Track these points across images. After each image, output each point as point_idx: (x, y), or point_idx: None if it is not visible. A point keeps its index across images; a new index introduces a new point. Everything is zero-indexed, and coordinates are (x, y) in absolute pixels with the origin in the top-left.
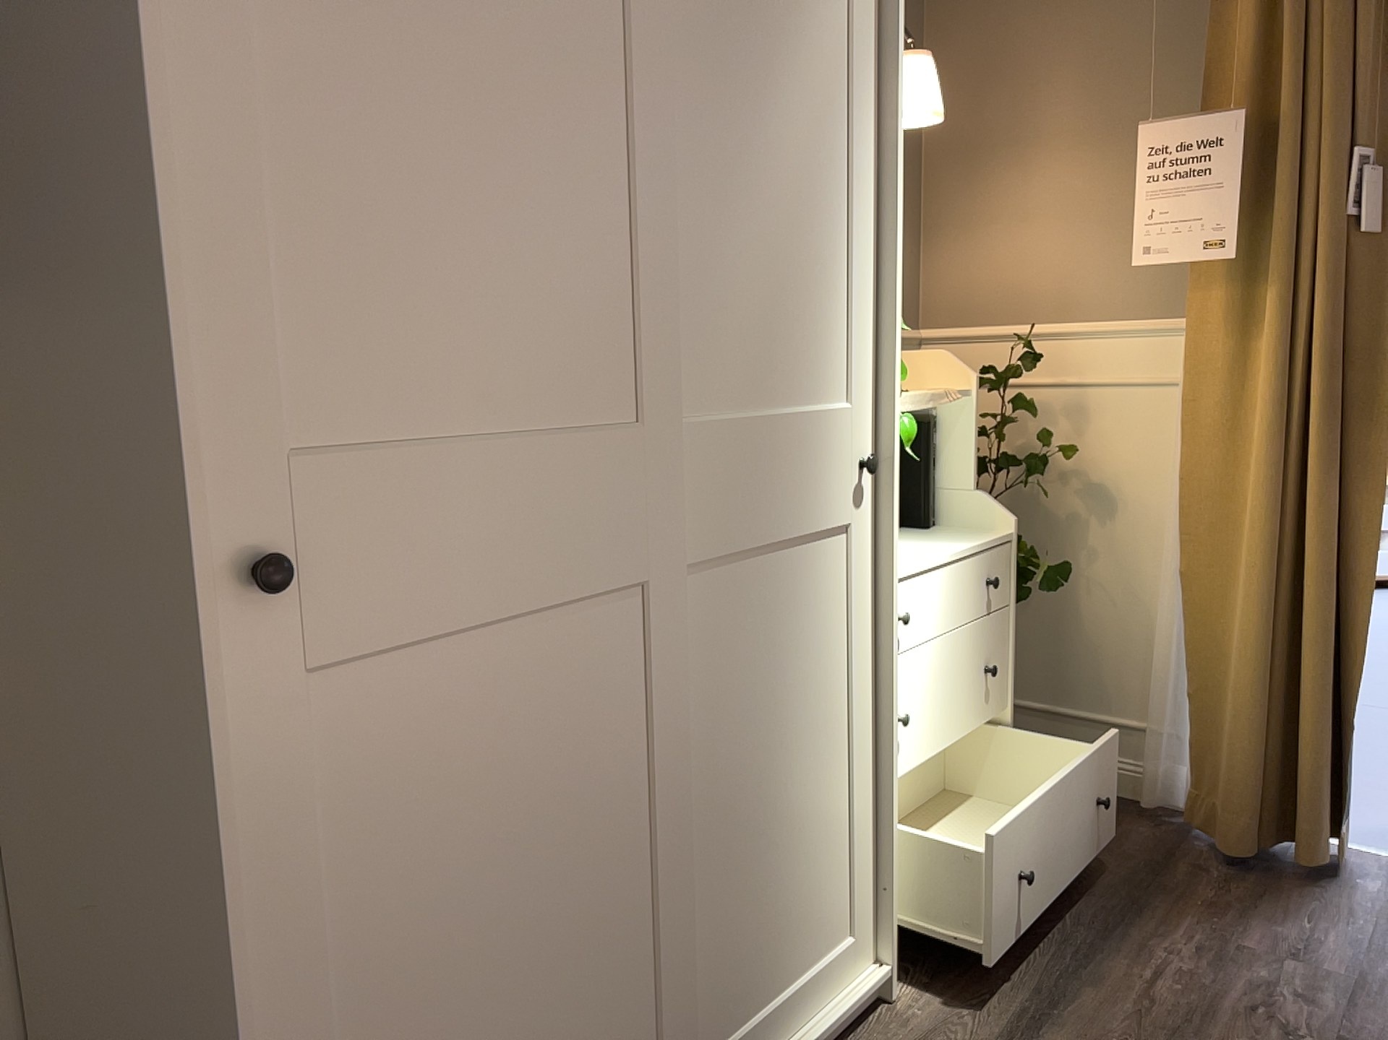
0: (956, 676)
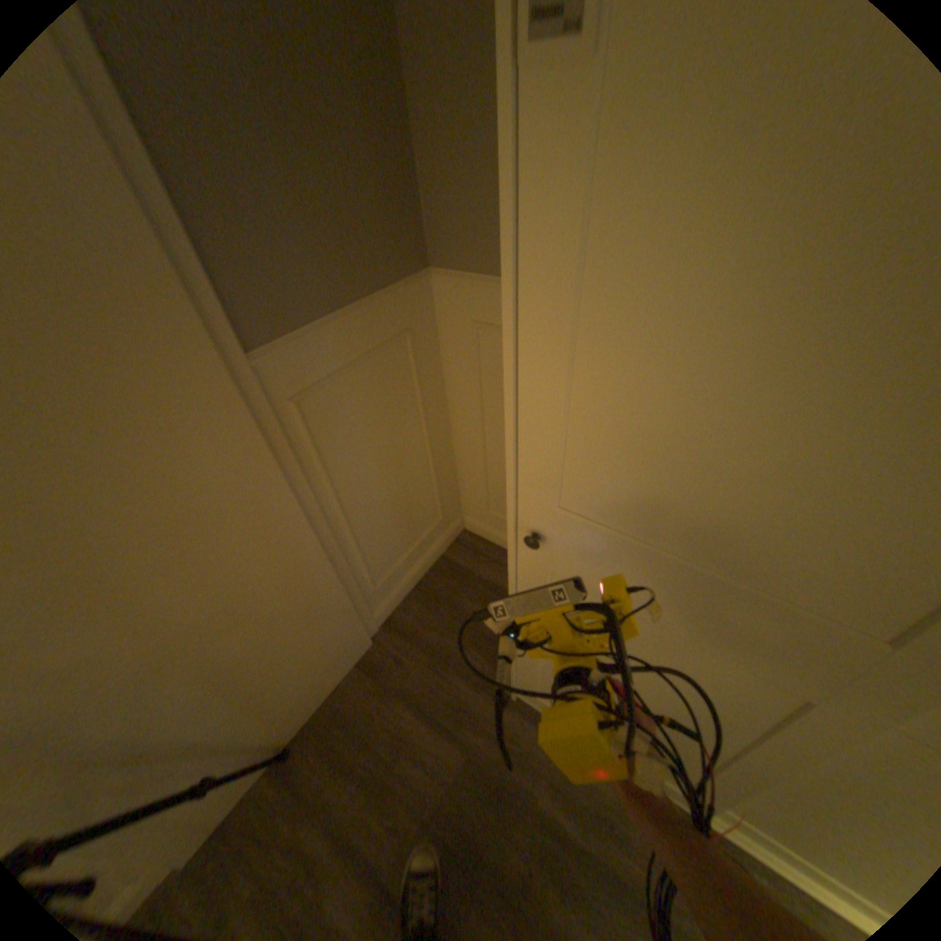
0: None
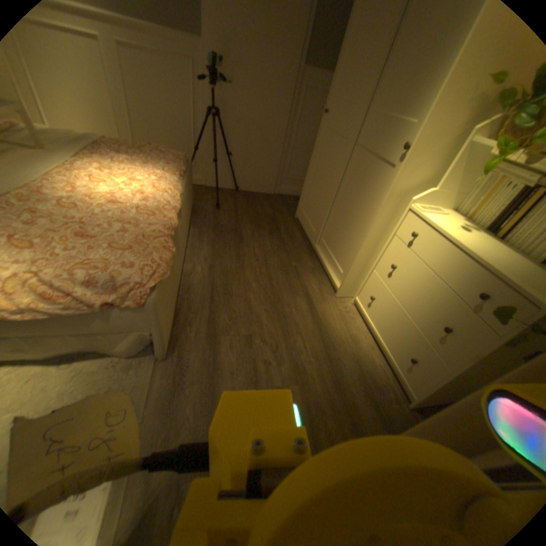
0: (429, 297)
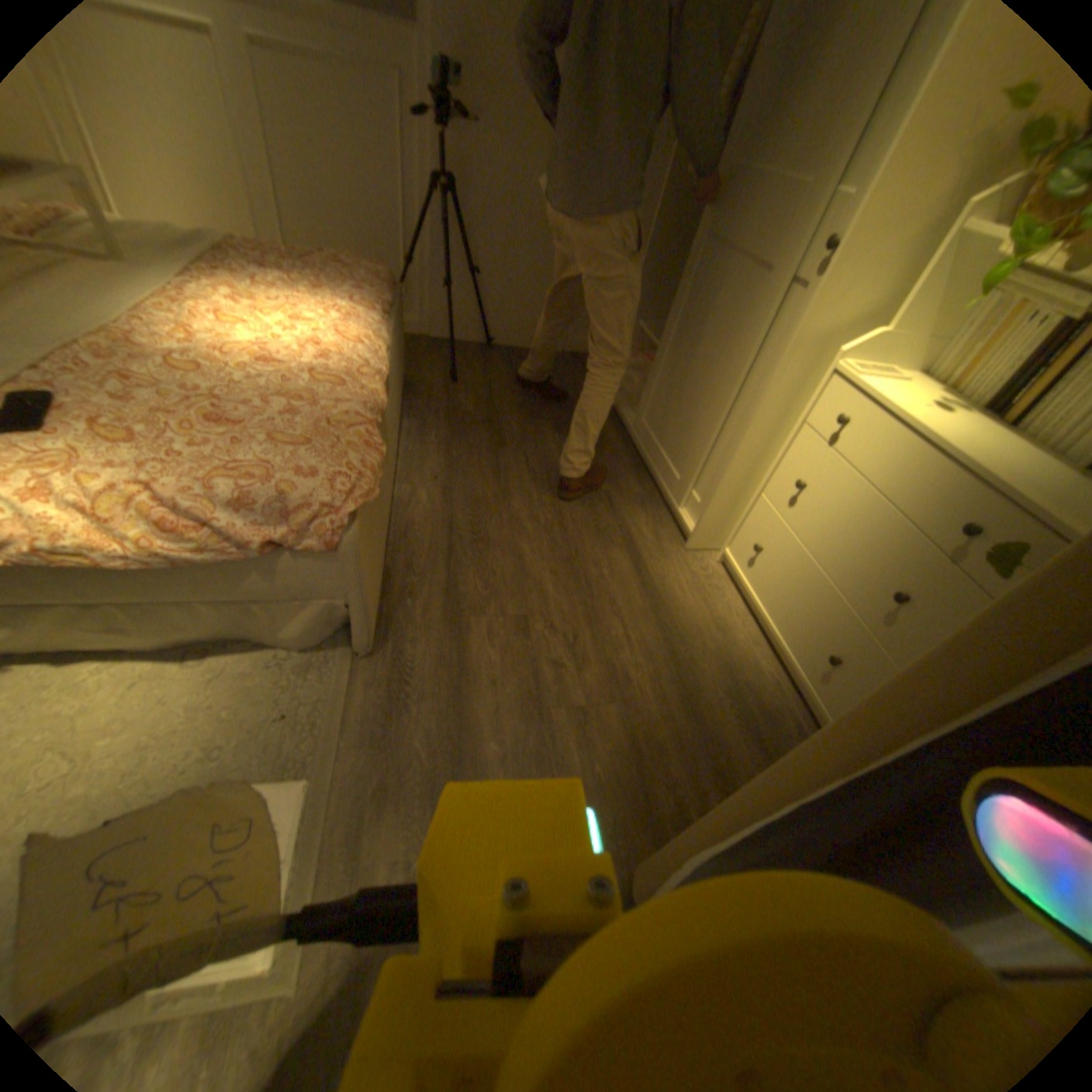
0: (868, 539)
